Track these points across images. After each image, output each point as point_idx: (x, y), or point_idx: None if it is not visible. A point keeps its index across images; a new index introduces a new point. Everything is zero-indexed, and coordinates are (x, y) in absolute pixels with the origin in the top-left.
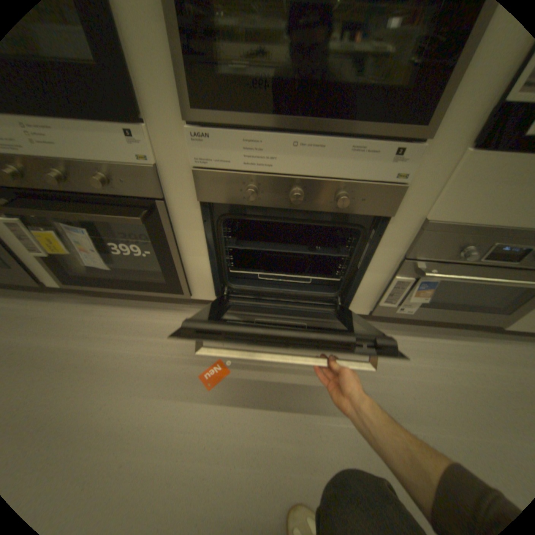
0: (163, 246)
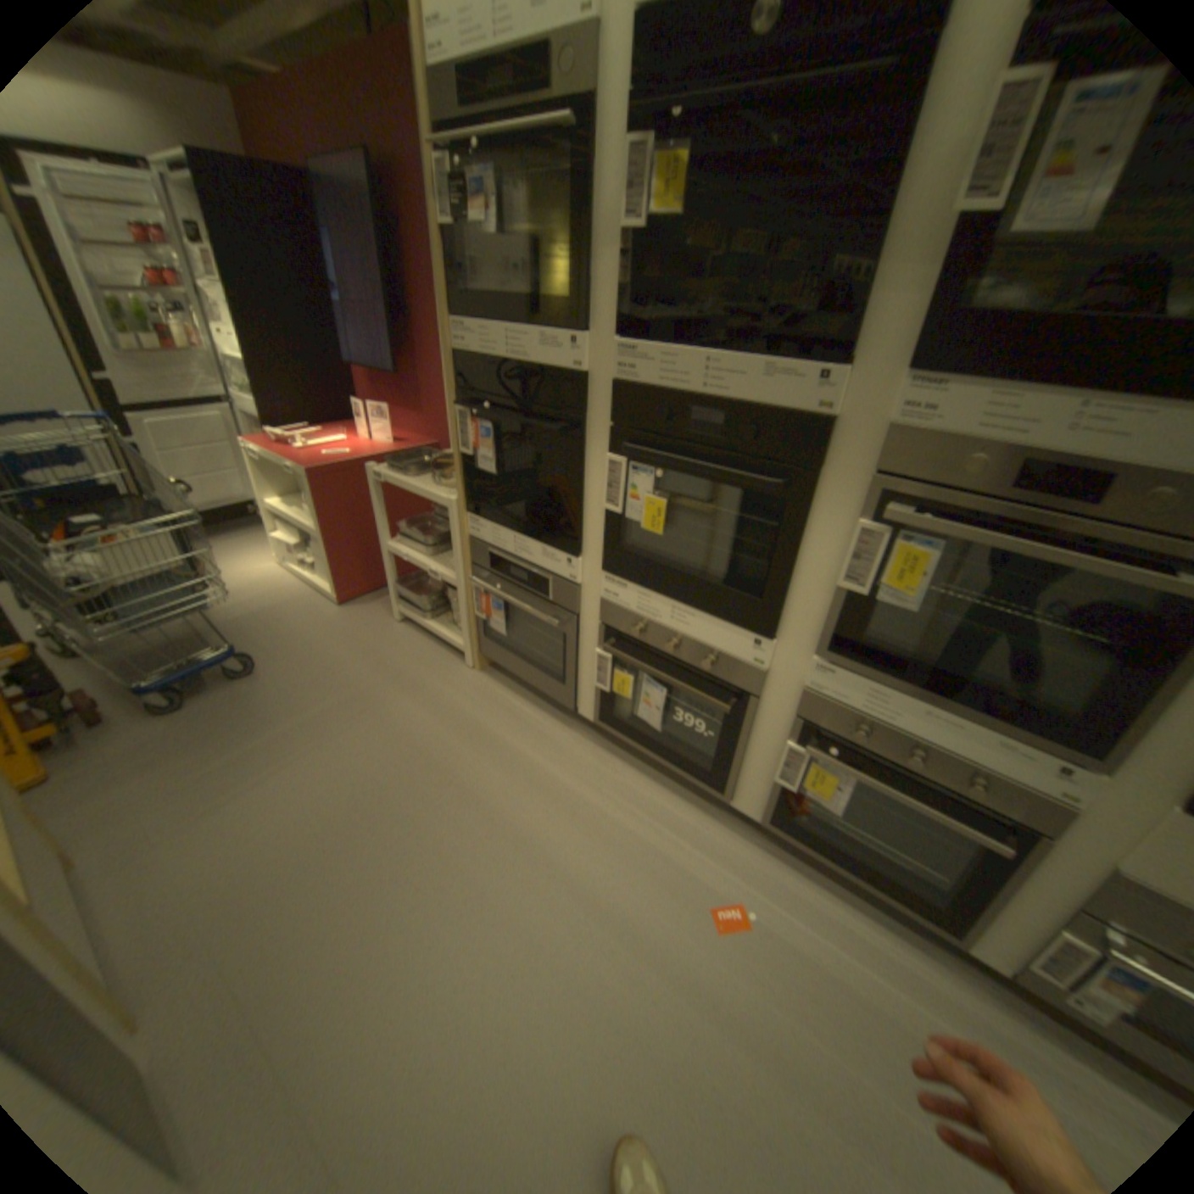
0: (732, 737)
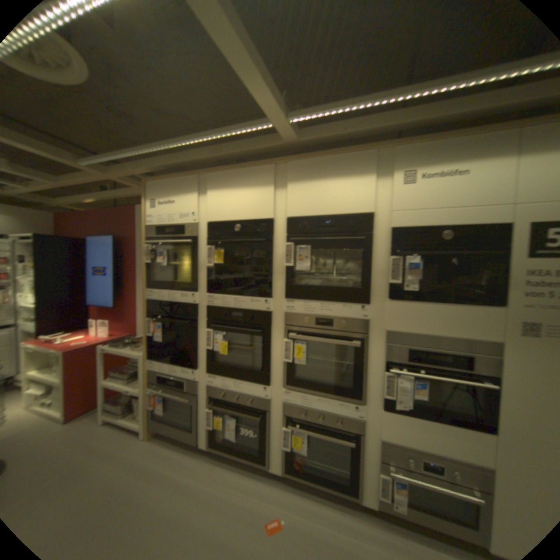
0: (264, 434)
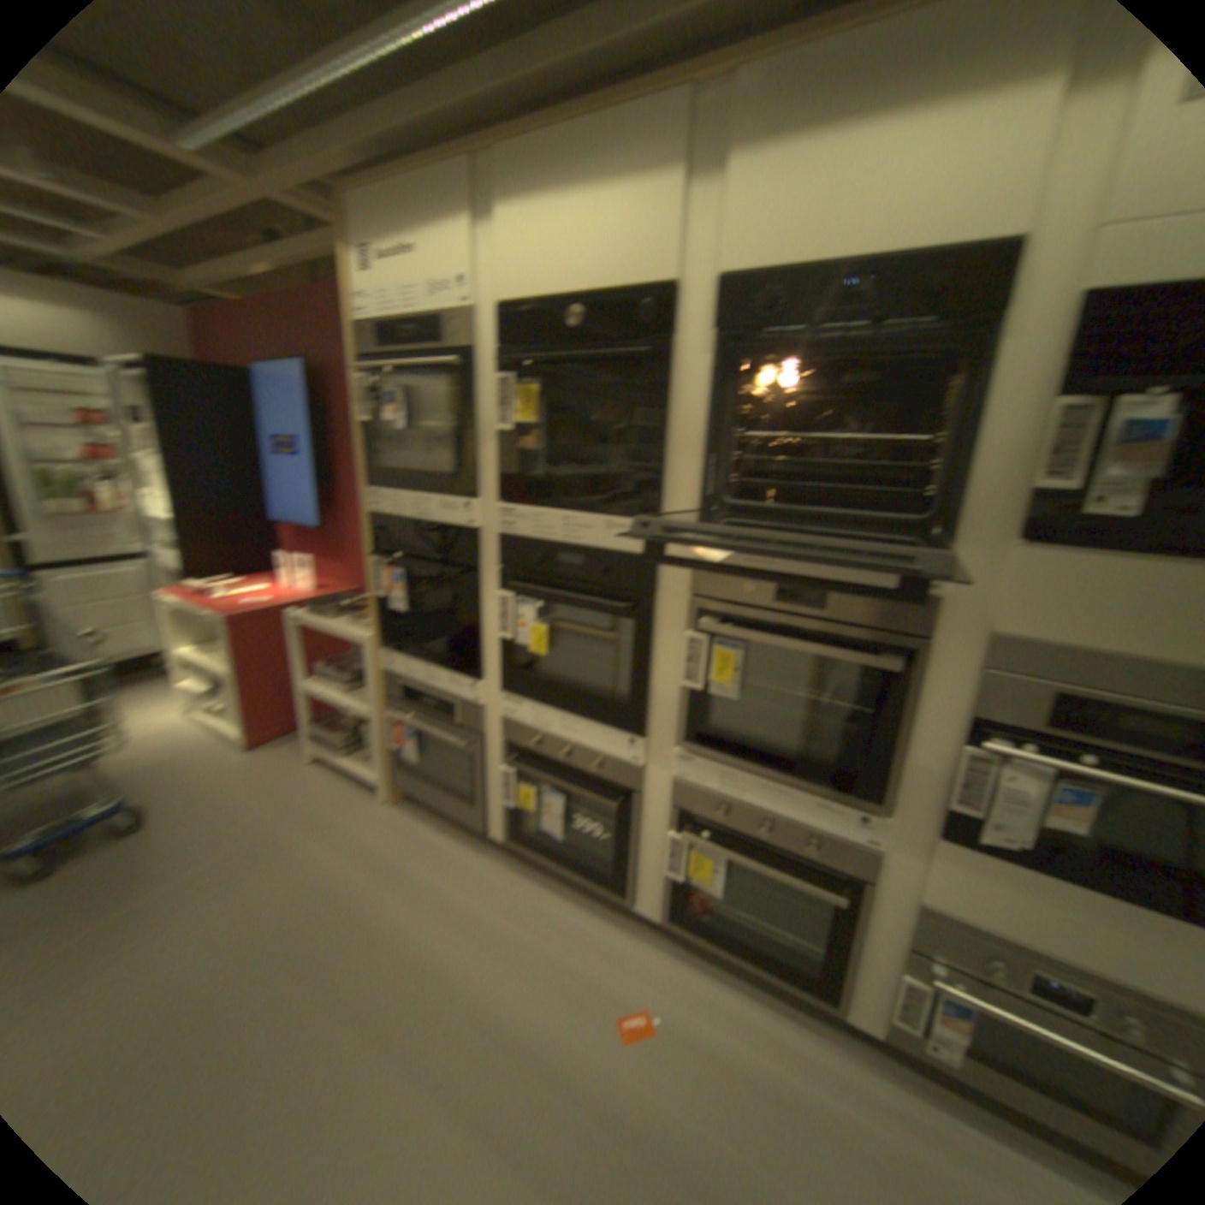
0: (623, 838)
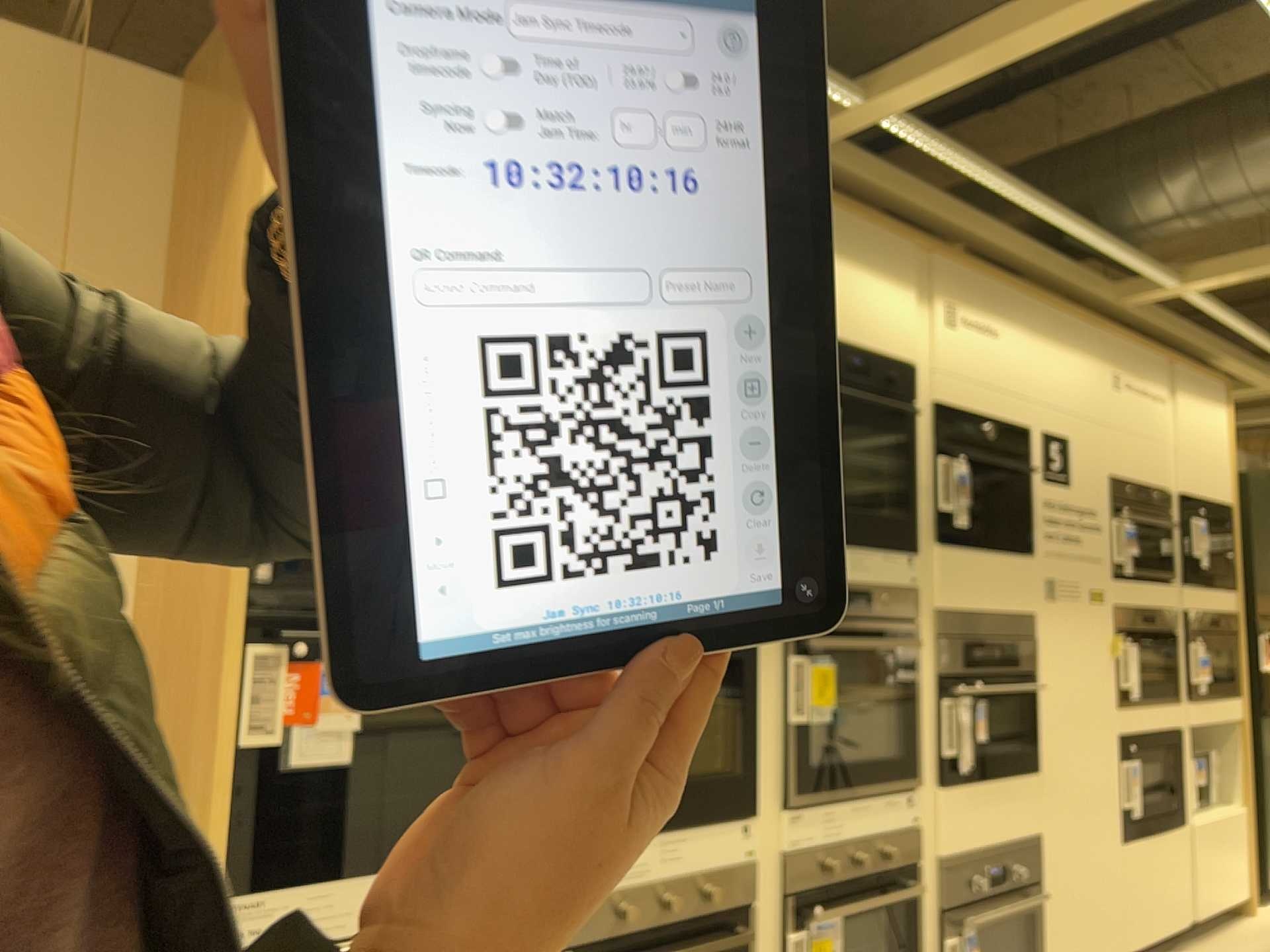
0: None
